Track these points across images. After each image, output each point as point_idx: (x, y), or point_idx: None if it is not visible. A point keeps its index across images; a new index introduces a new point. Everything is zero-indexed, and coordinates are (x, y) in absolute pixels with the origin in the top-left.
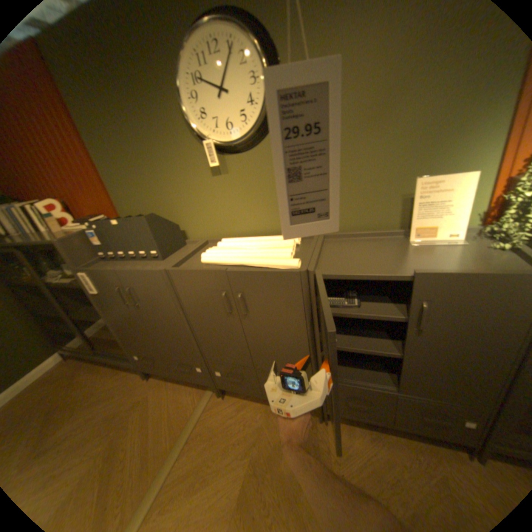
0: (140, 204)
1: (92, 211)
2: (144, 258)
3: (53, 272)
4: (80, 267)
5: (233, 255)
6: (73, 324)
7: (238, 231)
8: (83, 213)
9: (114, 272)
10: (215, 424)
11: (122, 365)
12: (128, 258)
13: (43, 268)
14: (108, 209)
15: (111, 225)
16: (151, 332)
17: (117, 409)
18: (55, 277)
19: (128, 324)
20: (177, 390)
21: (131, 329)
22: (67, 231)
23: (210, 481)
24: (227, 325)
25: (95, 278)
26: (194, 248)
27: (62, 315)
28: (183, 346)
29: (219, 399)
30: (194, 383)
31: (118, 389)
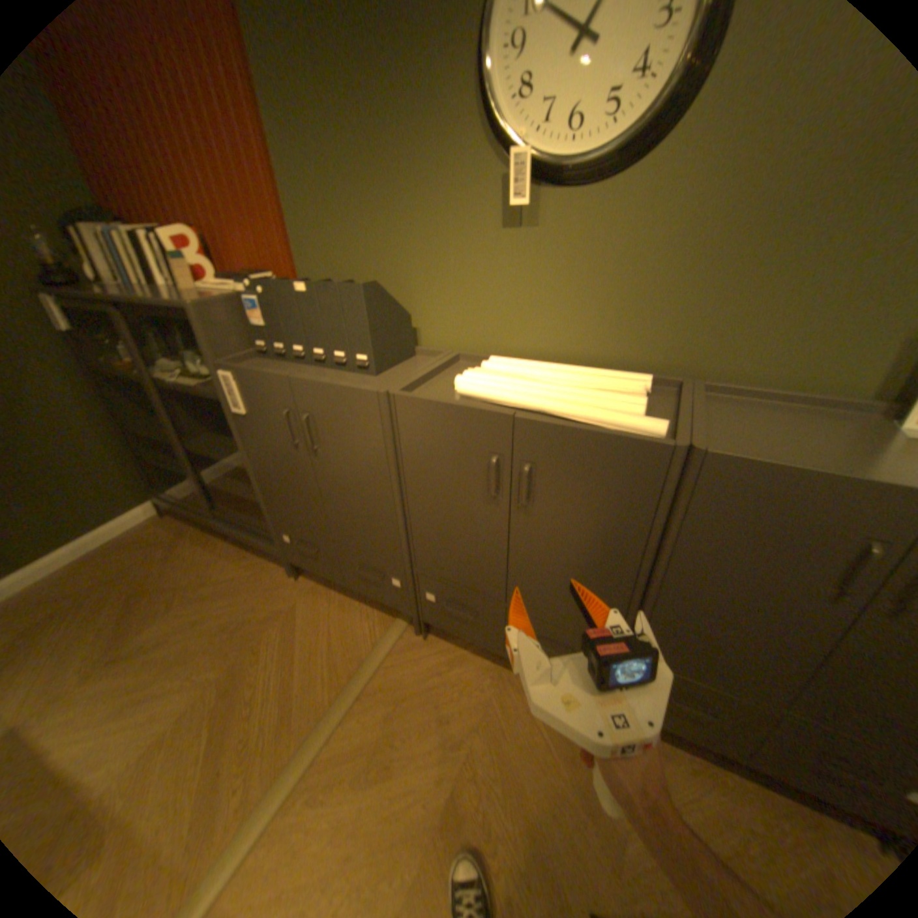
0: (345, 264)
1: (251, 263)
2: (342, 365)
3: (168, 362)
4: (225, 360)
5: (522, 389)
6: (186, 458)
7: (523, 347)
8: (235, 263)
9: (289, 380)
10: (411, 678)
11: (259, 545)
12: (312, 360)
13: (151, 353)
14: (284, 263)
15: (296, 291)
16: (330, 500)
17: (246, 614)
18: (172, 371)
19: (290, 478)
20: (348, 606)
21: (293, 488)
22: (208, 290)
23: (398, 770)
24: (481, 517)
25: (251, 385)
26: (432, 363)
27: (172, 439)
28: (381, 536)
29: (420, 637)
30: (382, 601)
31: (248, 582)
